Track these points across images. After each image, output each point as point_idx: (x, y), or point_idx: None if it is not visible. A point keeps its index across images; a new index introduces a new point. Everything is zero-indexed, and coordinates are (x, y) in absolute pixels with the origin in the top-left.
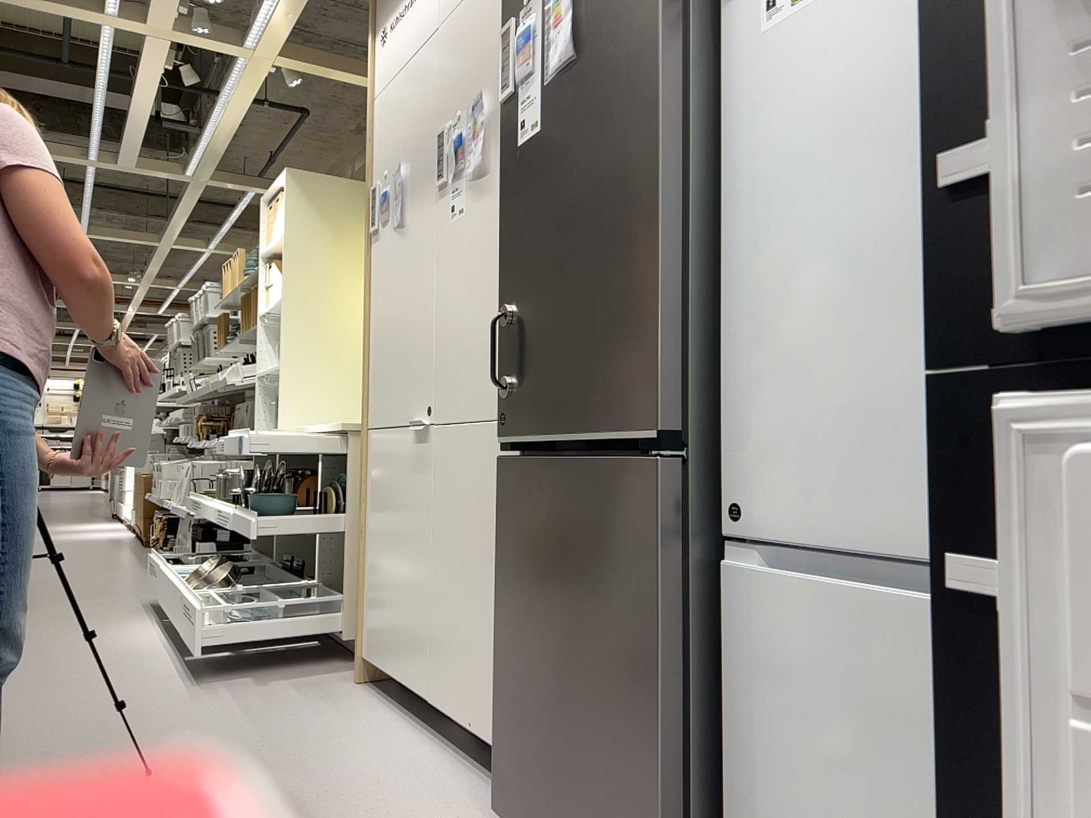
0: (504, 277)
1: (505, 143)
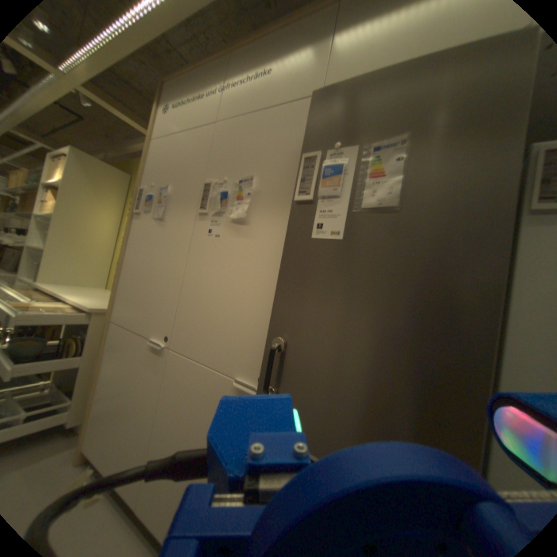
0: (280, 315)
1: (296, 228)
